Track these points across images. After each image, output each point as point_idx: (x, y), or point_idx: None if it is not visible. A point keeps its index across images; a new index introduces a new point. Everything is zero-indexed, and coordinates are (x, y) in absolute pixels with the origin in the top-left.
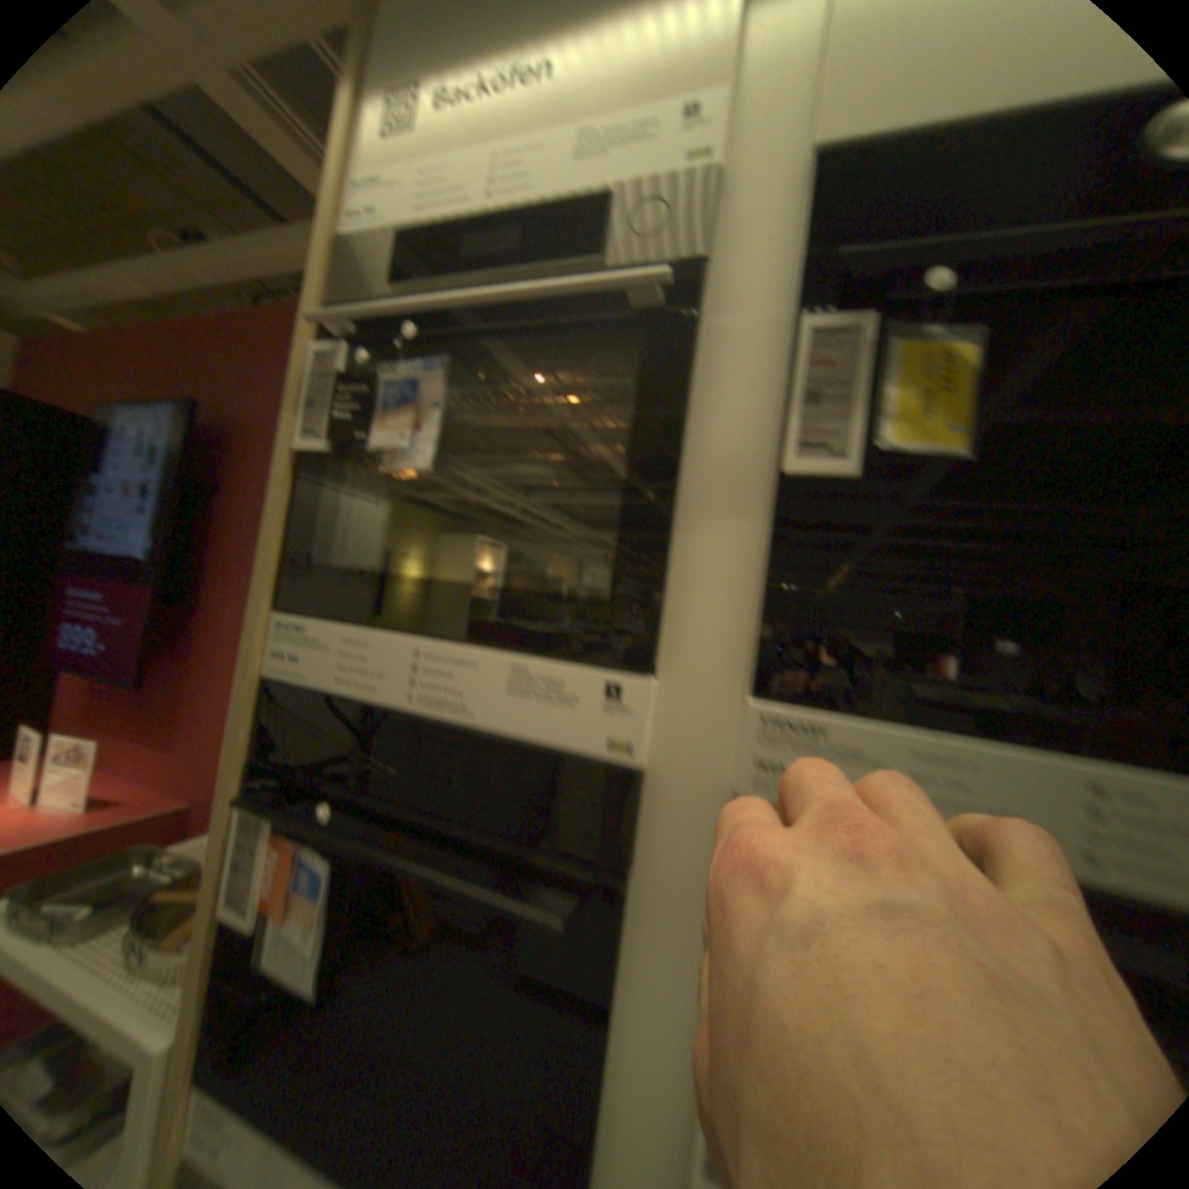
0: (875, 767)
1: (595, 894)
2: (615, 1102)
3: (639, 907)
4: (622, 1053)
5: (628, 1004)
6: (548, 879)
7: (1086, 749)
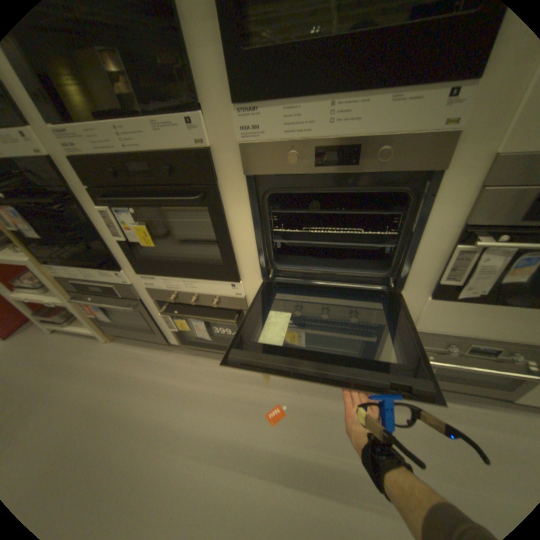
0: (79, 135)
1: (64, 191)
2: (99, 231)
3: (73, 190)
4: (94, 222)
5: (87, 212)
6: (53, 191)
7: (110, 115)
